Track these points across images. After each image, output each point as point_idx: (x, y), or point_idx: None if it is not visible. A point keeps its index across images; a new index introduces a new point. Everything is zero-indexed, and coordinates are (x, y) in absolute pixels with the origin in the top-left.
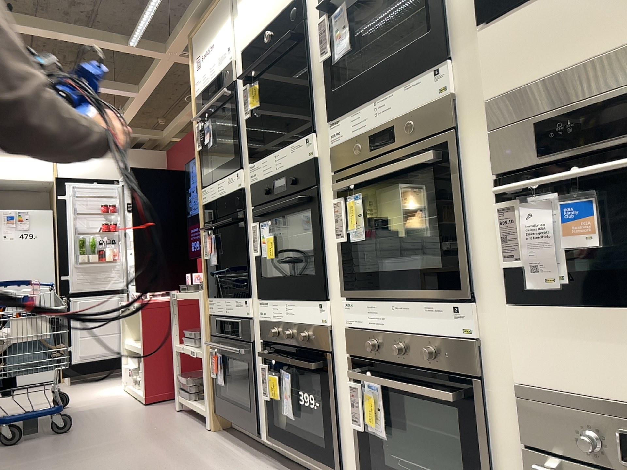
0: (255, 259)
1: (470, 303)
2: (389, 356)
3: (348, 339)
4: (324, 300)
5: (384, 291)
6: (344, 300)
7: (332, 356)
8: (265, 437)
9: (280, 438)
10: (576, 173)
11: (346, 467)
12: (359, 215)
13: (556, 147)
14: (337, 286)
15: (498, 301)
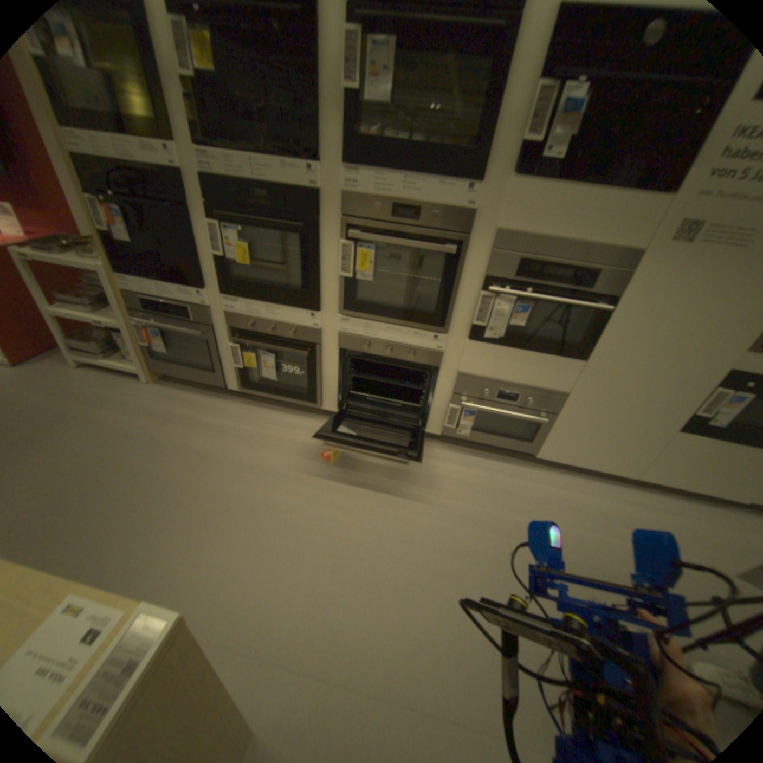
0: (211, 258)
1: (444, 336)
2: (378, 353)
3: (339, 340)
4: (317, 312)
5: (382, 319)
6: (339, 315)
7: (317, 346)
8: (233, 389)
9: (254, 390)
10: (534, 298)
11: (324, 402)
12: (371, 266)
13: (525, 276)
14: (331, 305)
15: (459, 336)
